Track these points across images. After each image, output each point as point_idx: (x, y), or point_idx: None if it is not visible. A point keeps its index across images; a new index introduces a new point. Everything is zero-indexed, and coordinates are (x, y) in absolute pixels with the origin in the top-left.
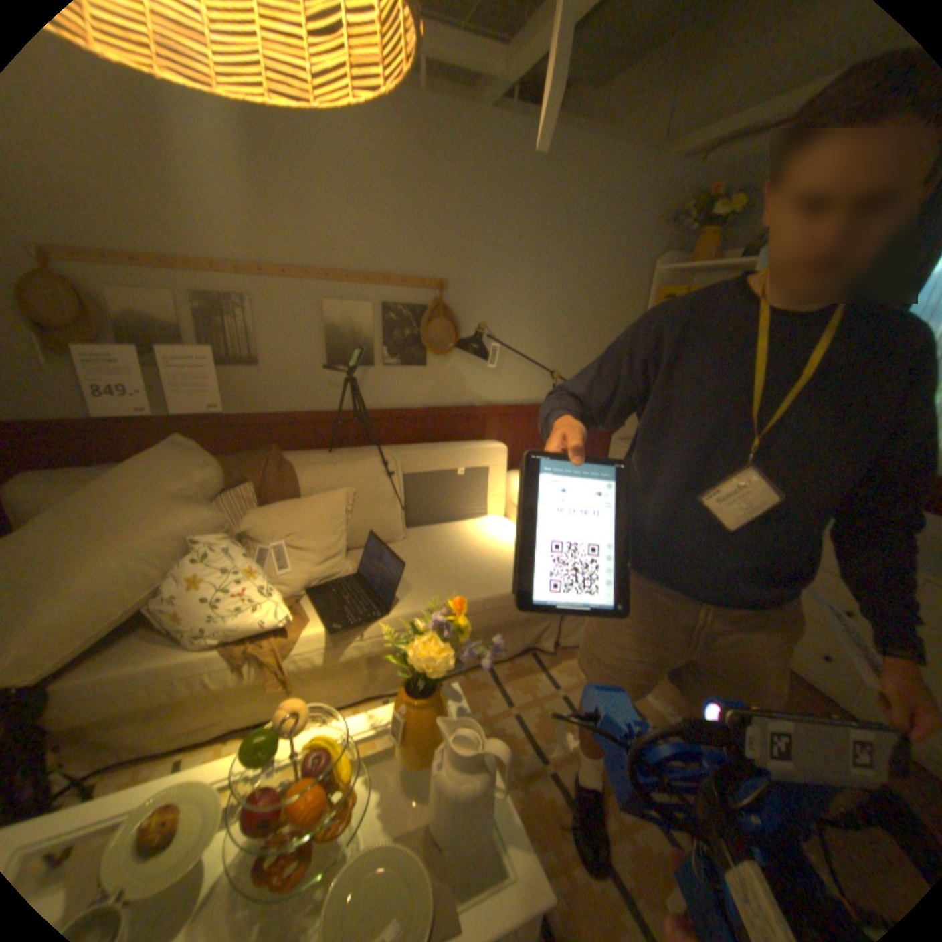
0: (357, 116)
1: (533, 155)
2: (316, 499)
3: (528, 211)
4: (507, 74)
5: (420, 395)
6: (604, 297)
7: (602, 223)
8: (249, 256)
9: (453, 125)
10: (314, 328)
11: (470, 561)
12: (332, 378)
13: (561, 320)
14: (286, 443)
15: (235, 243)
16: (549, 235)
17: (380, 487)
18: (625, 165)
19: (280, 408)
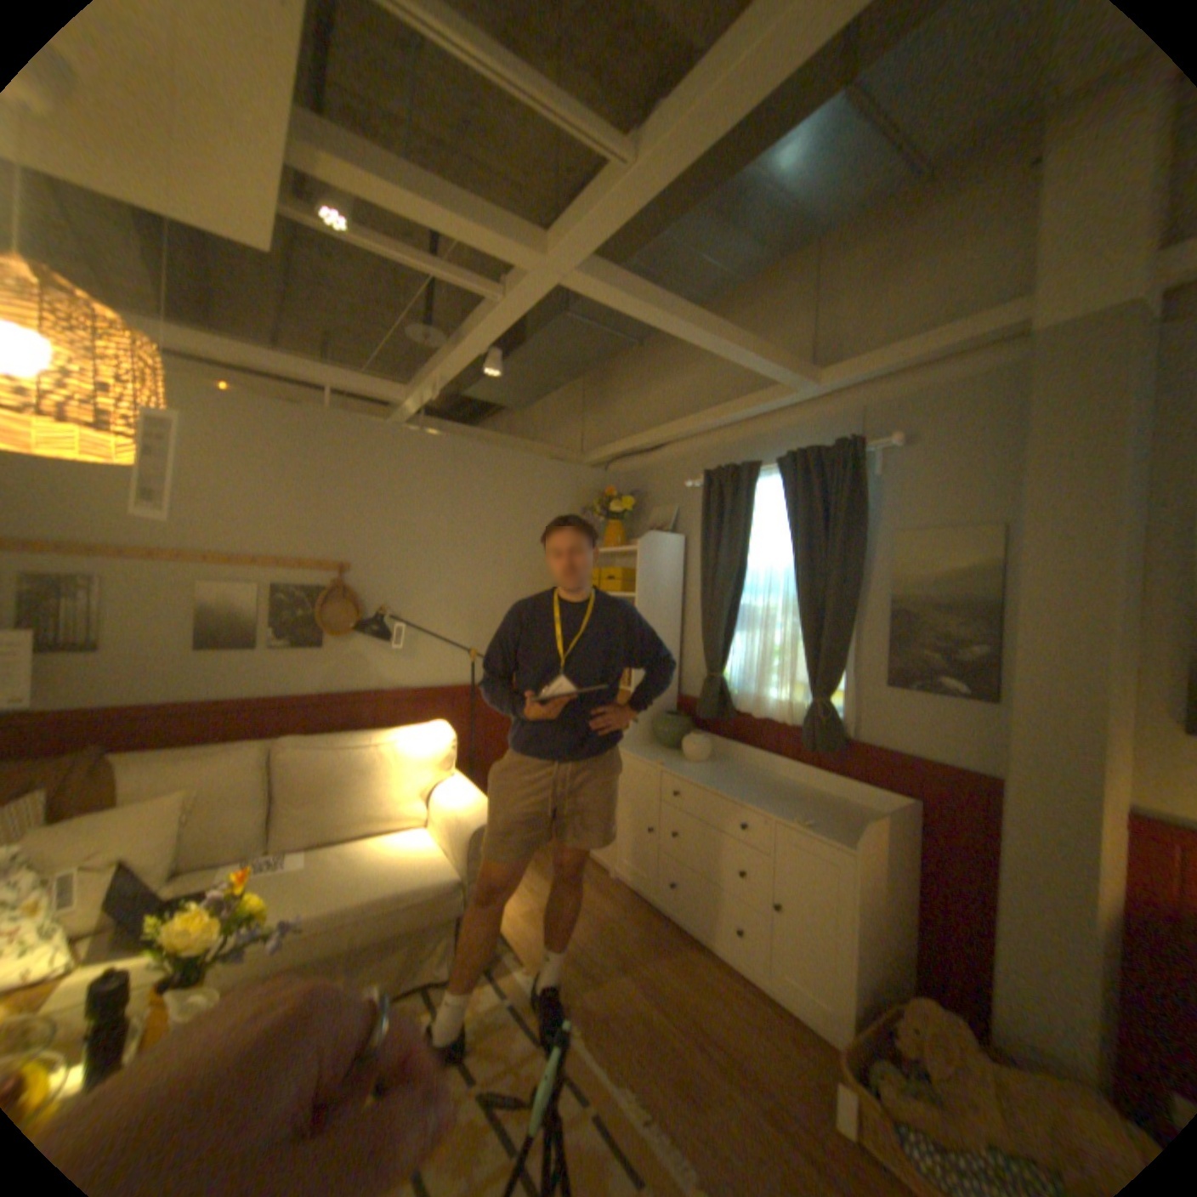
0: (254, 428)
1: (438, 462)
2: (135, 807)
3: (436, 505)
4: (407, 405)
5: (312, 681)
6: (525, 579)
7: (514, 516)
8: (108, 541)
9: (355, 437)
10: (180, 612)
11: (341, 871)
12: (197, 665)
13: (480, 600)
14: (118, 746)
15: (93, 528)
16: (460, 525)
17: (233, 788)
18: (530, 472)
19: (117, 702)
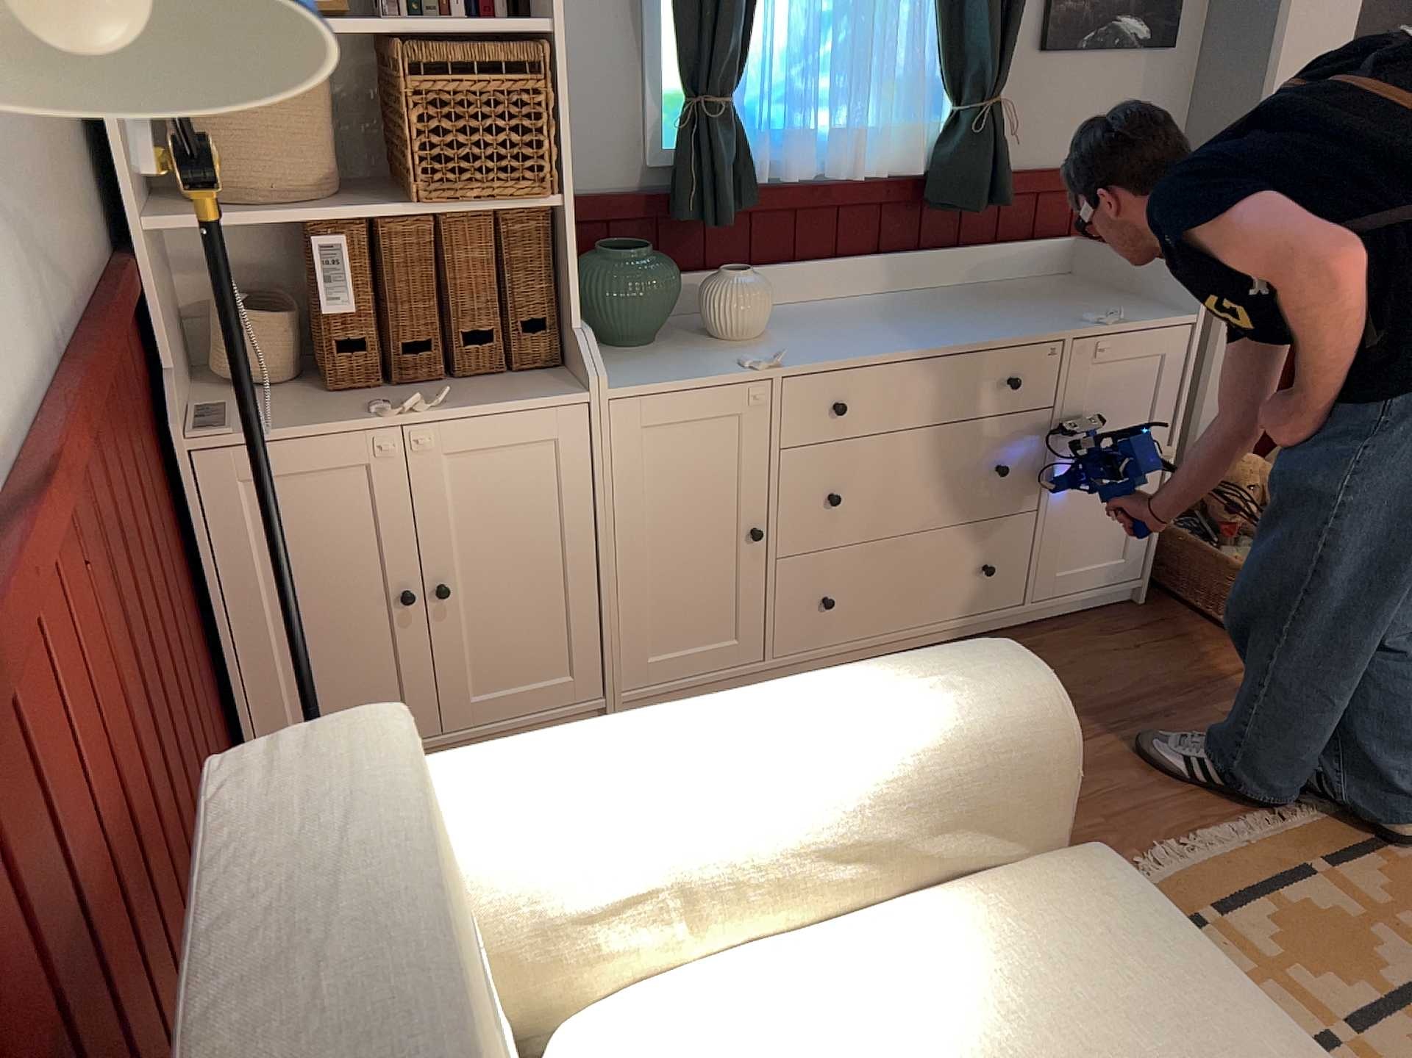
0: None
1: None
2: None
3: None
4: None
5: None
6: None
7: None
8: None
9: None
10: None
11: None
12: None
13: None
14: None
15: None
16: None
17: None
18: None
19: None
